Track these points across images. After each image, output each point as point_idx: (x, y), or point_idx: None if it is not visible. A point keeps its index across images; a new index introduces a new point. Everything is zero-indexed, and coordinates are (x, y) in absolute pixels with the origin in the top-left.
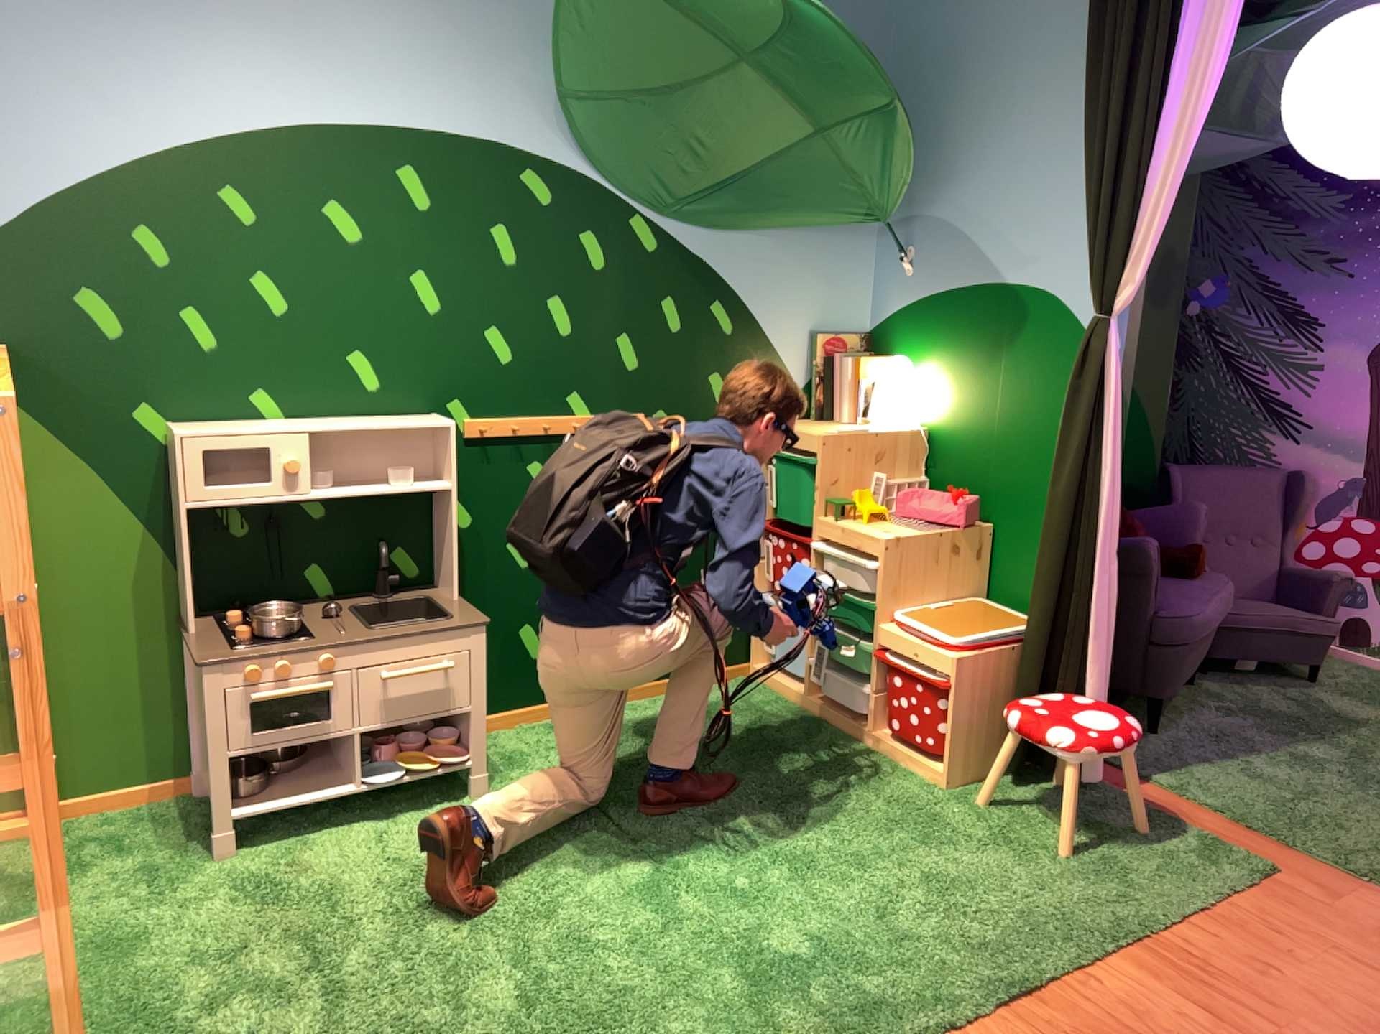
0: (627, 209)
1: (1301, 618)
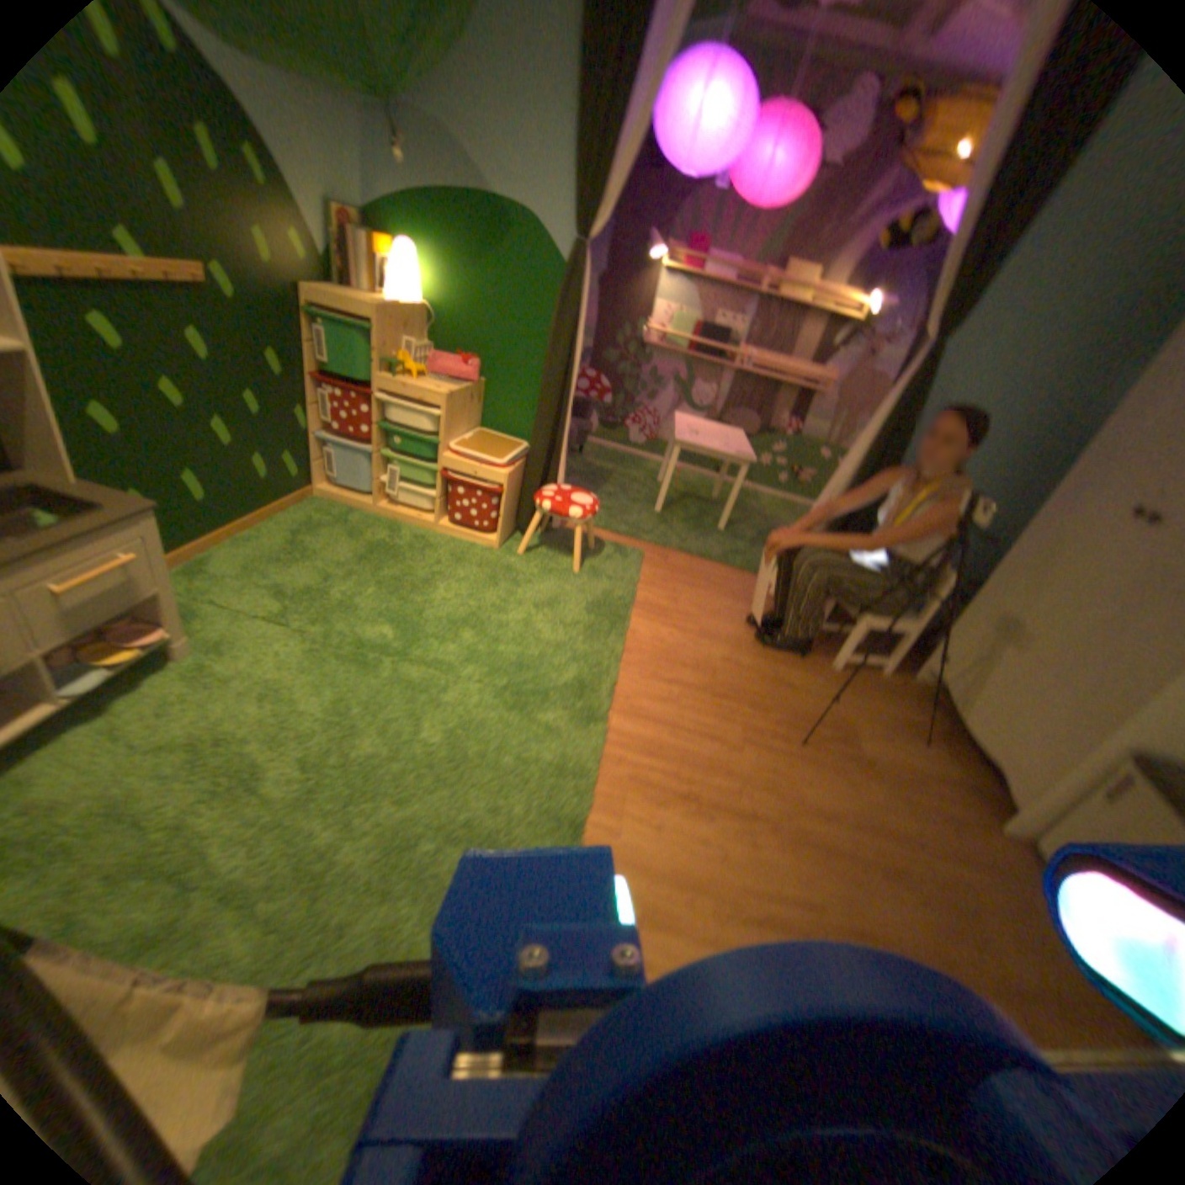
0: None
1: (583, 424)
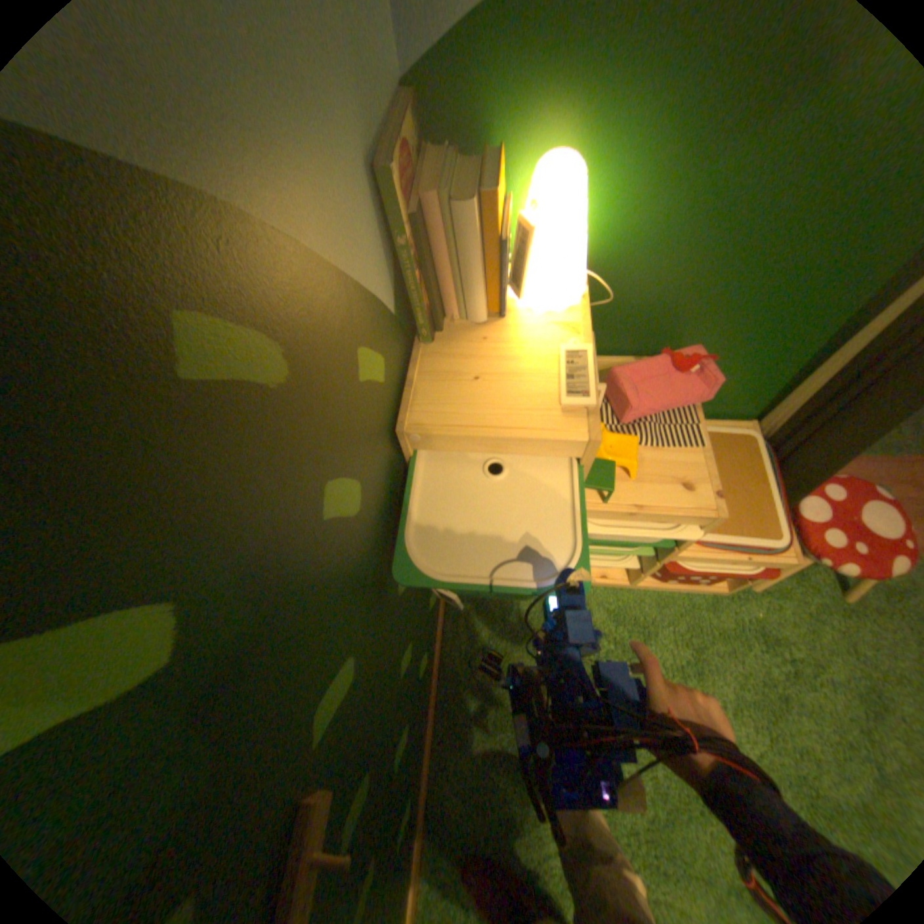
0: None
1: None
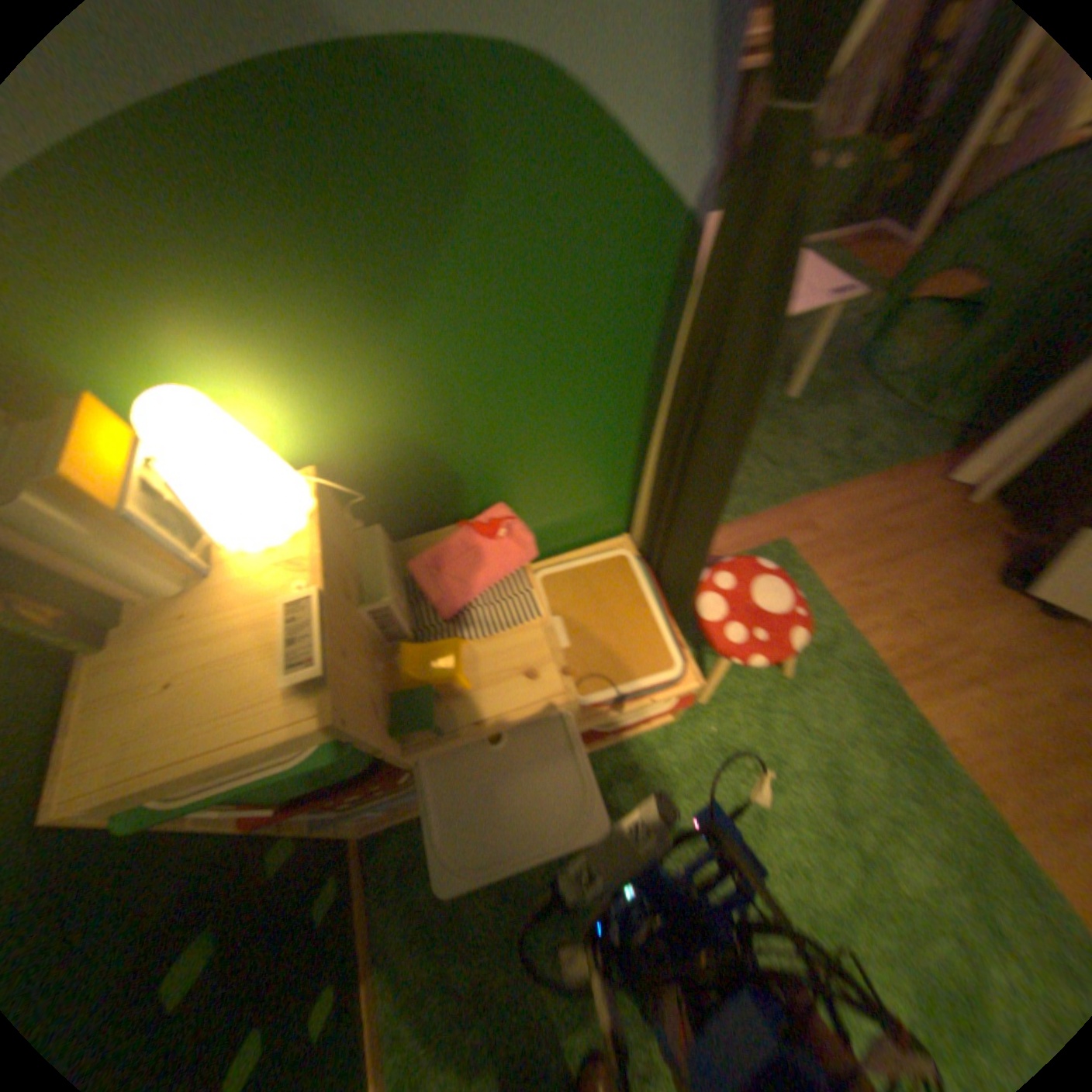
0: None
1: None
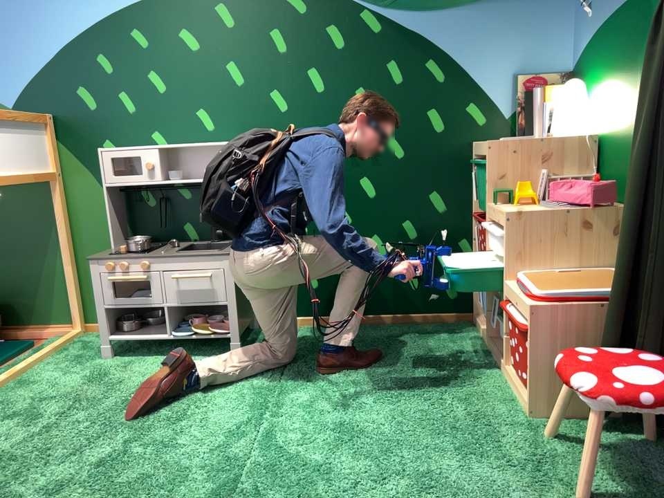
0: (356, 3)
1: None
